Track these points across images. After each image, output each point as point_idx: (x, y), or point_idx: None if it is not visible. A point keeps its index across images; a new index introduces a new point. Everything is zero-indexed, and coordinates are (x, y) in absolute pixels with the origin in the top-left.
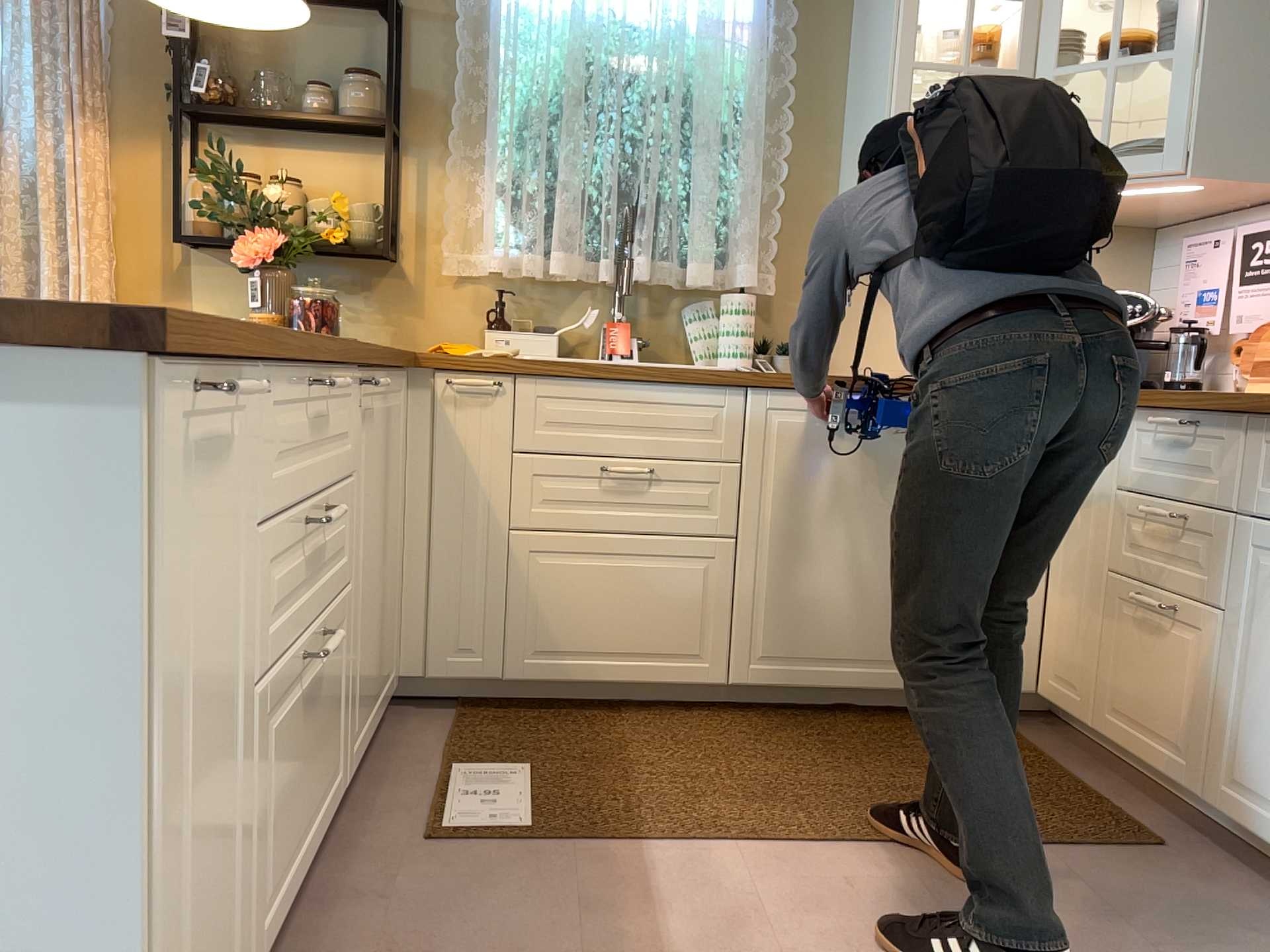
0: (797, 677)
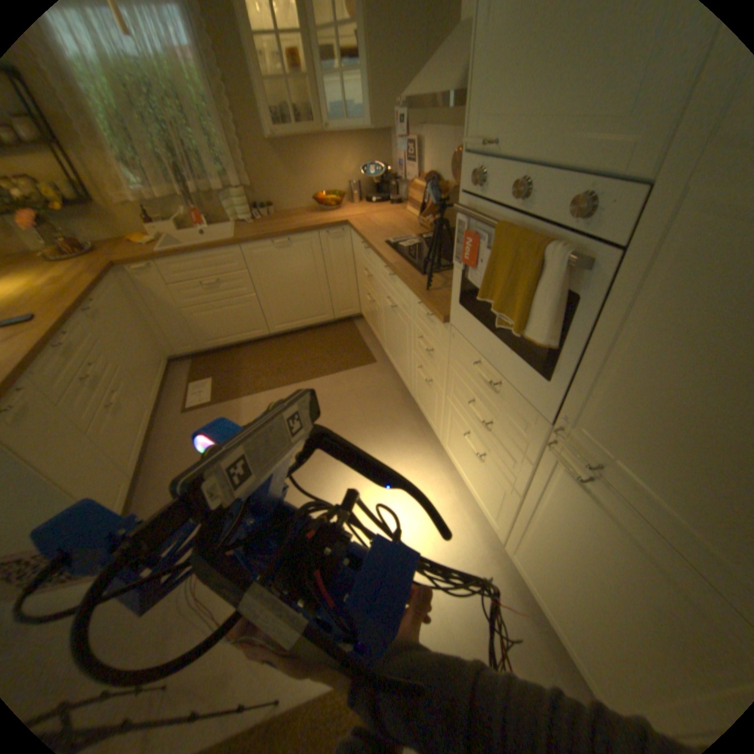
0: (288, 327)
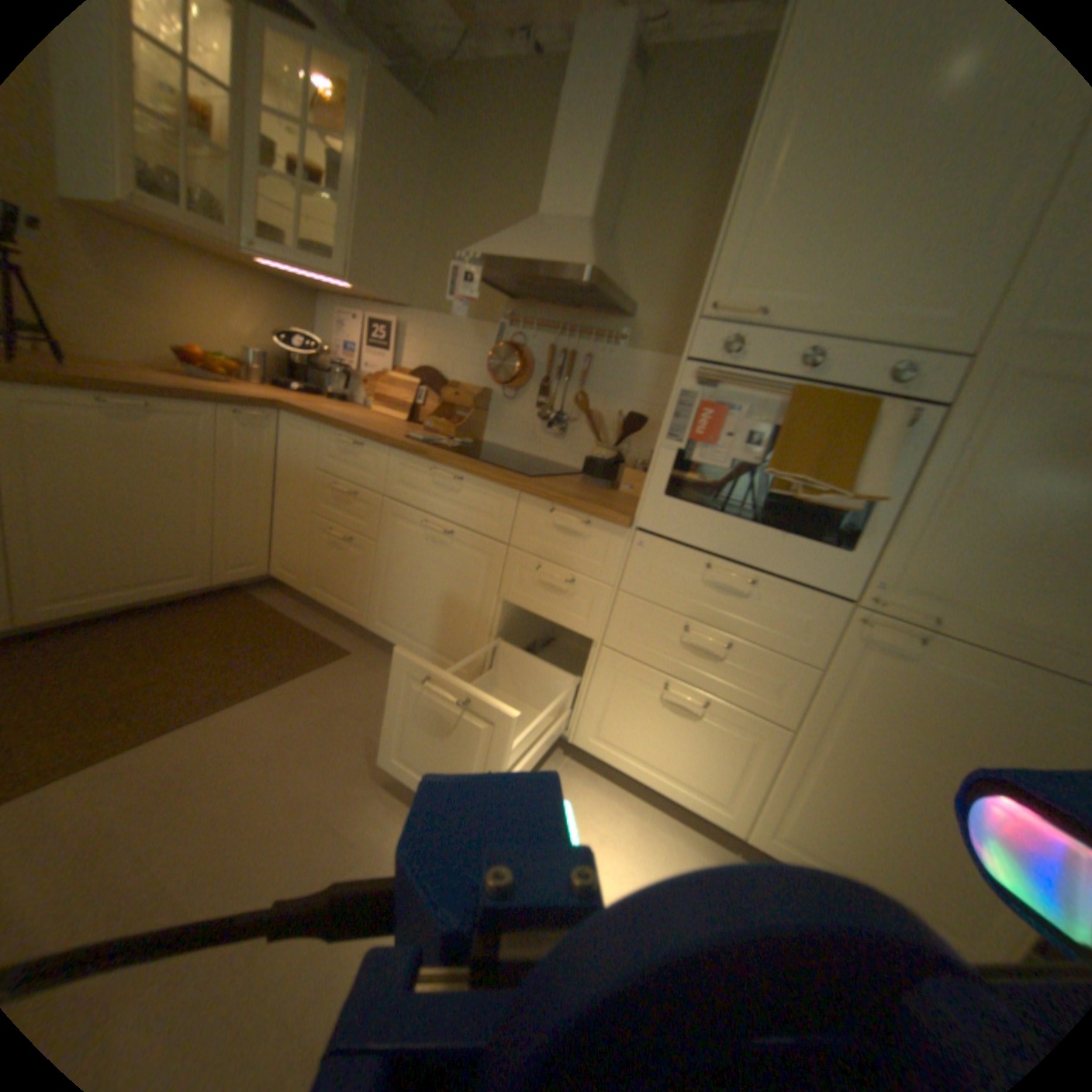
0: (87, 606)
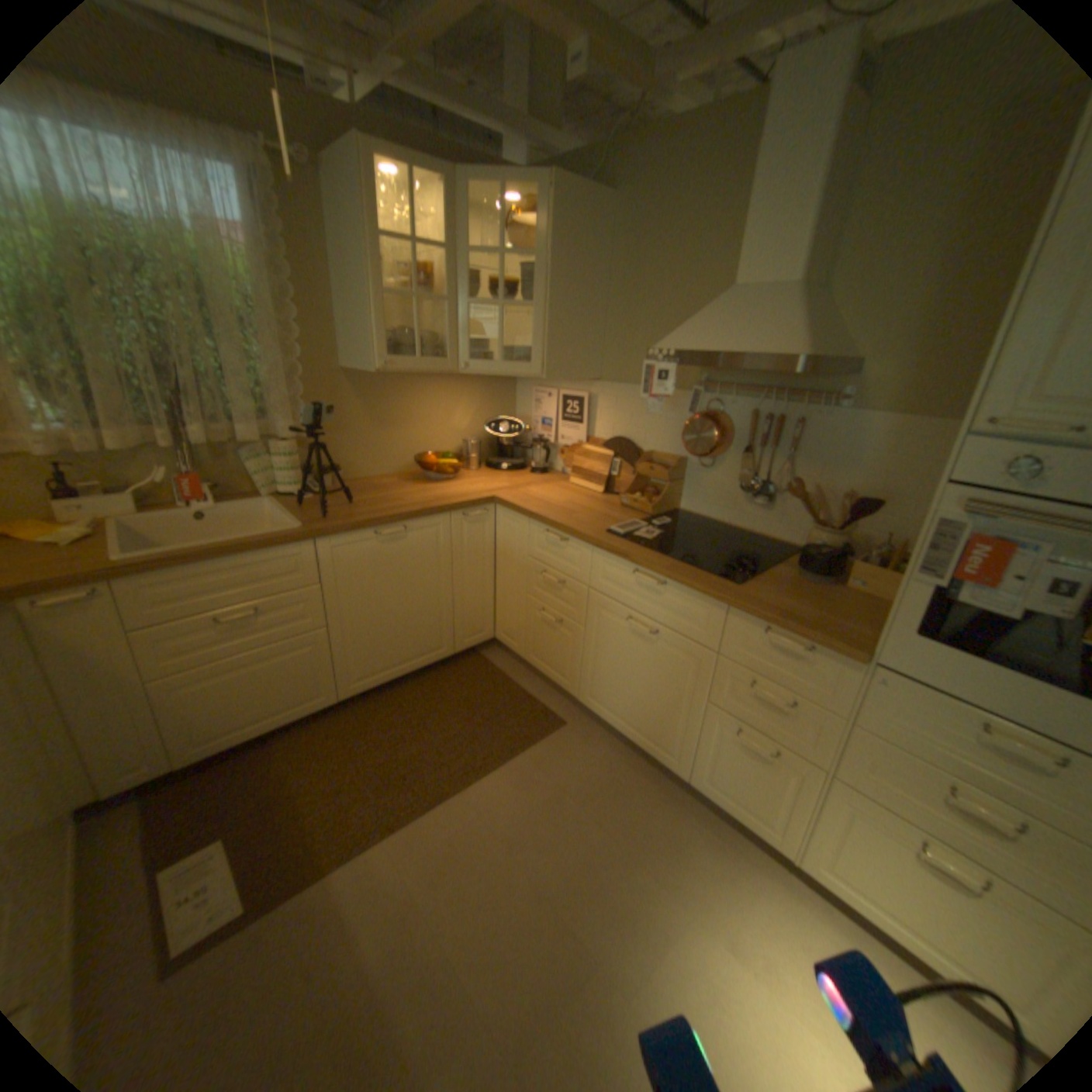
0: (378, 681)
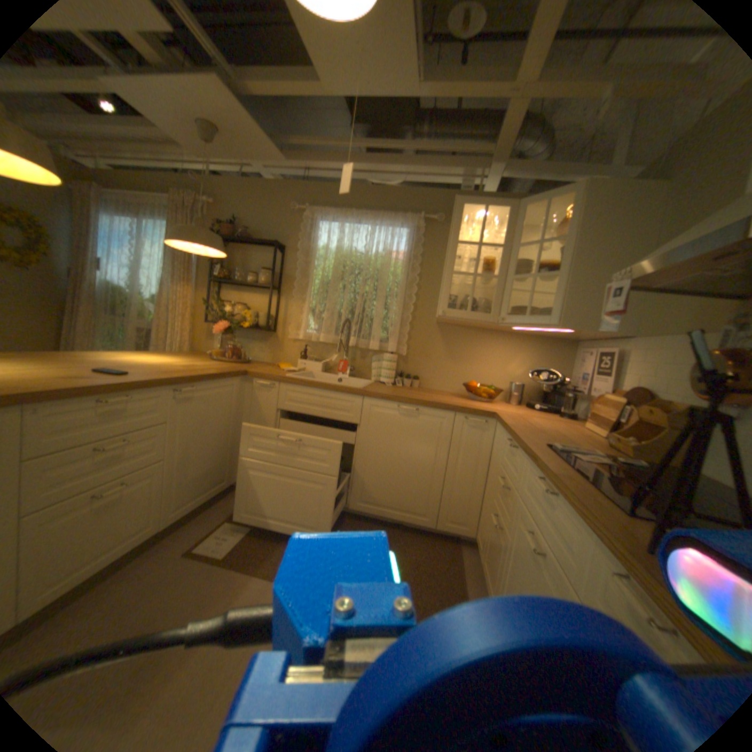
0: (374, 512)
